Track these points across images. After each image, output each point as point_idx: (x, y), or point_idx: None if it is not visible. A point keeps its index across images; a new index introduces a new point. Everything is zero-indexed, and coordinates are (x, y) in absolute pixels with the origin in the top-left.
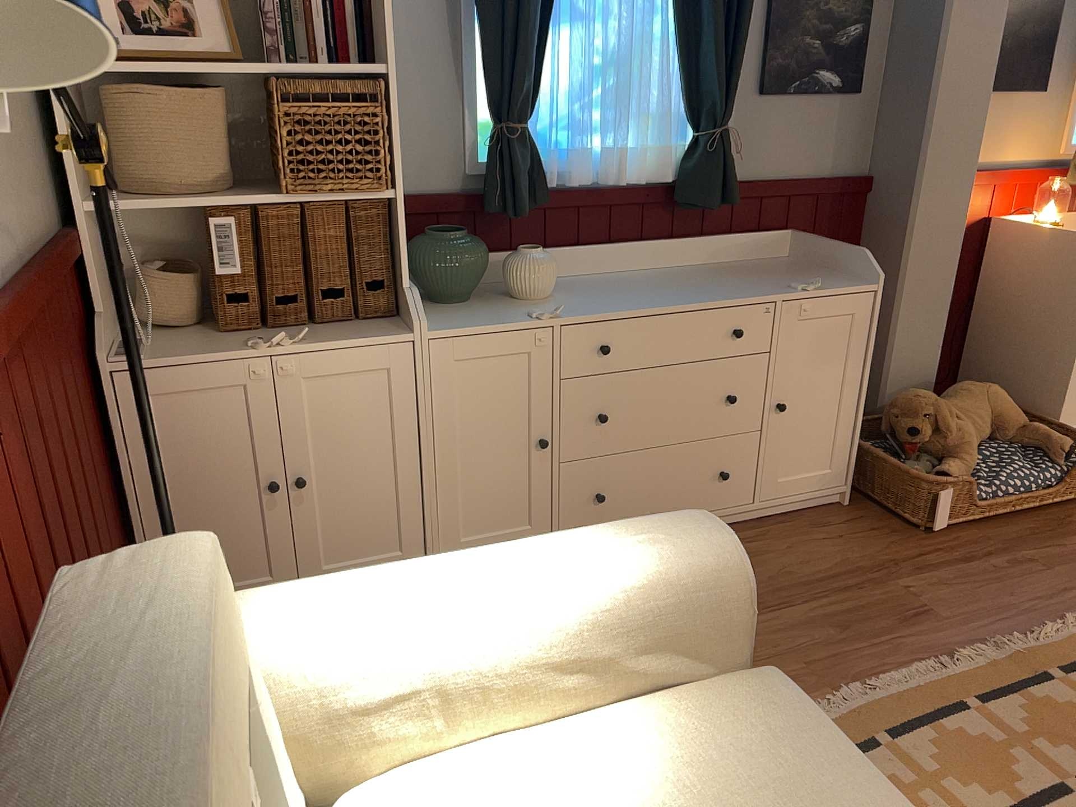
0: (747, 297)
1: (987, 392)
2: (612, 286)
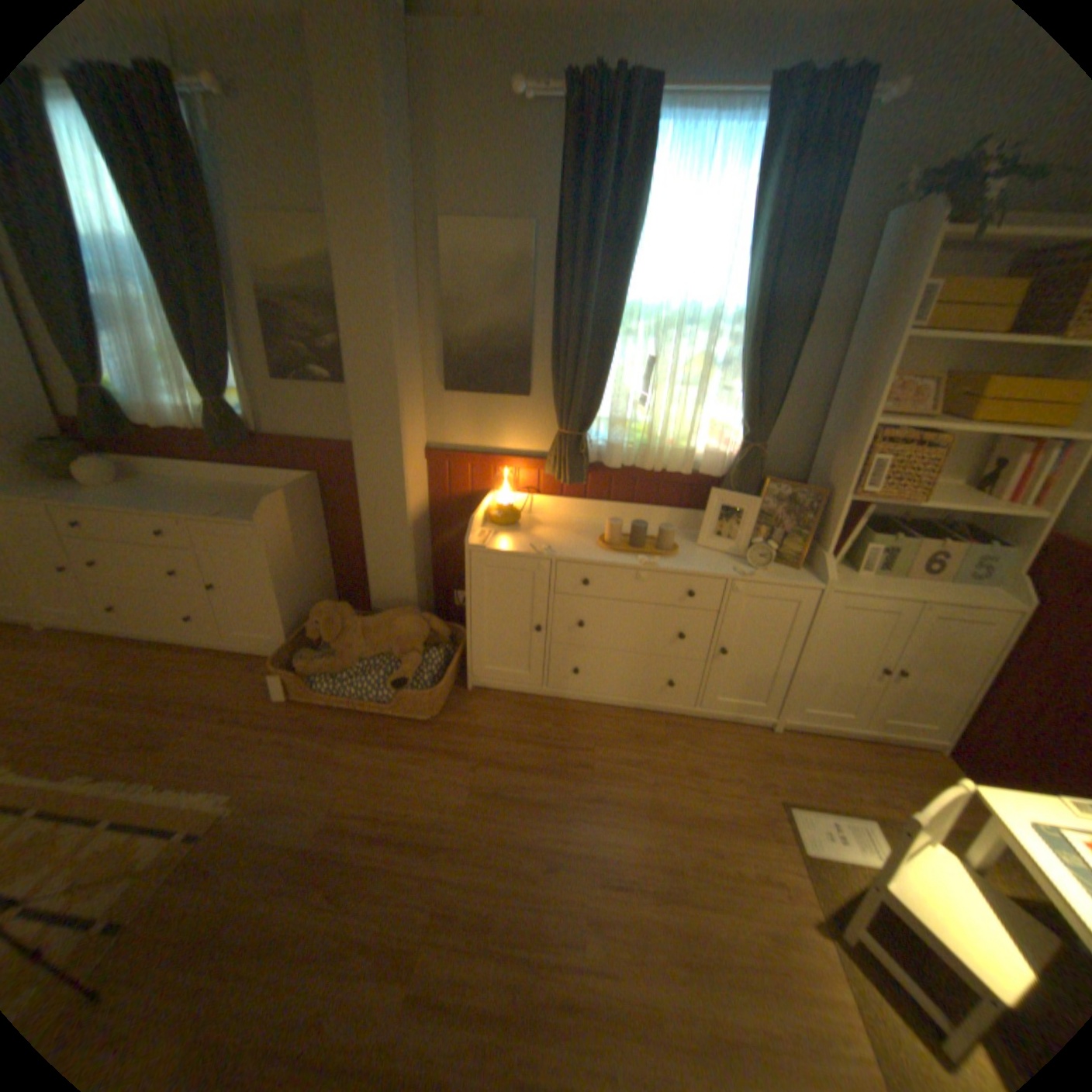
0: (167, 512)
1: (395, 621)
2: (151, 489)
